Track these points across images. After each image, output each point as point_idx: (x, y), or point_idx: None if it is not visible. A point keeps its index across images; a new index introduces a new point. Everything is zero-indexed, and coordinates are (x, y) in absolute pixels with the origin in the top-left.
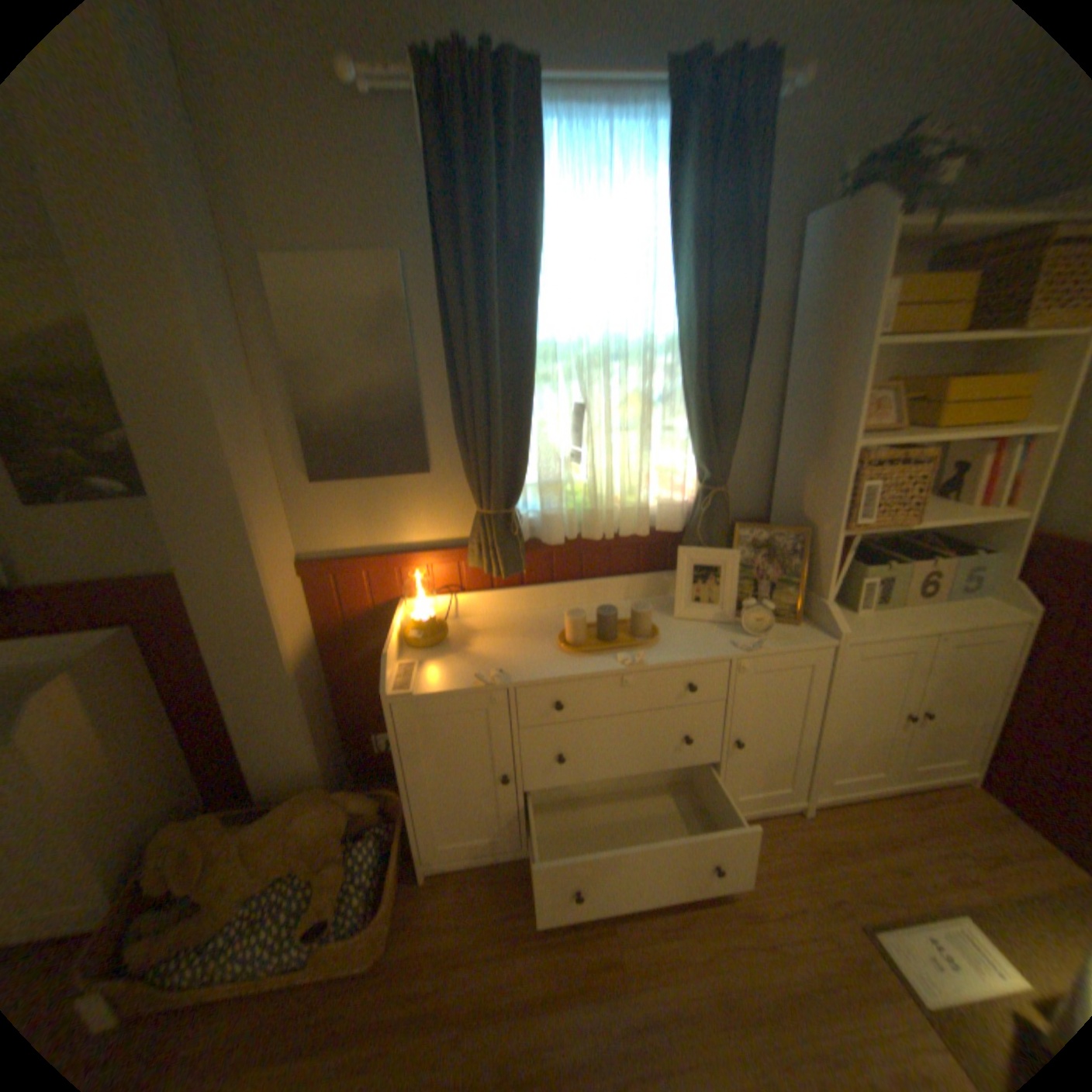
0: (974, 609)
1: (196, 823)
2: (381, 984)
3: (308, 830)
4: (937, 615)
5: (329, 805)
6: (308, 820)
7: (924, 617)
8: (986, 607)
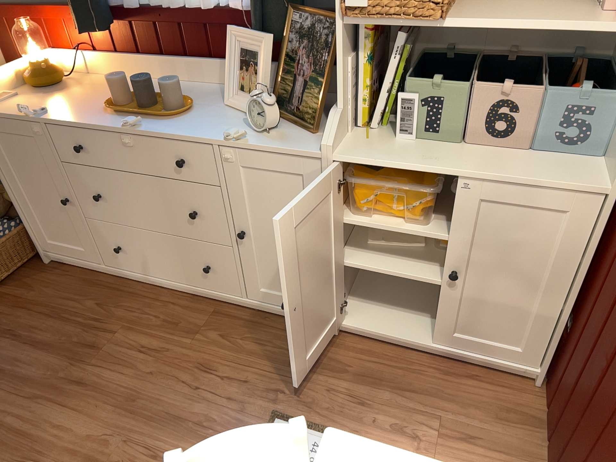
0: (543, 165)
1: None
2: None
3: None
4: (481, 160)
5: None
6: None
7: (462, 158)
8: (564, 167)
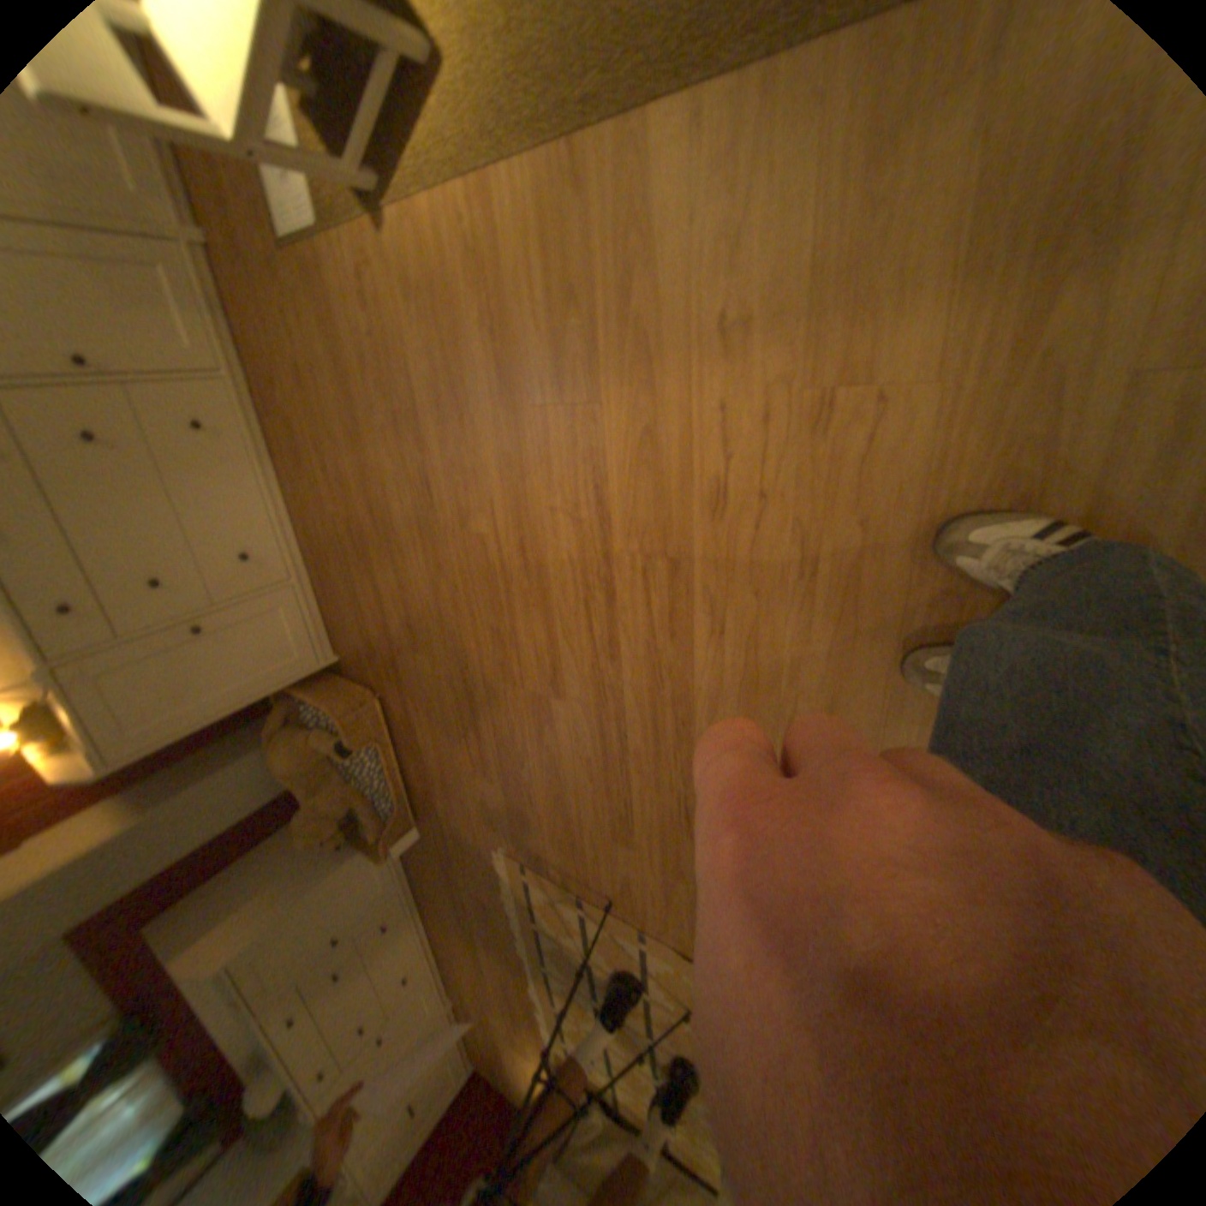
0: None
1: (284, 832)
2: (377, 692)
3: (275, 763)
4: None
5: (259, 750)
6: (269, 765)
7: None
8: None
